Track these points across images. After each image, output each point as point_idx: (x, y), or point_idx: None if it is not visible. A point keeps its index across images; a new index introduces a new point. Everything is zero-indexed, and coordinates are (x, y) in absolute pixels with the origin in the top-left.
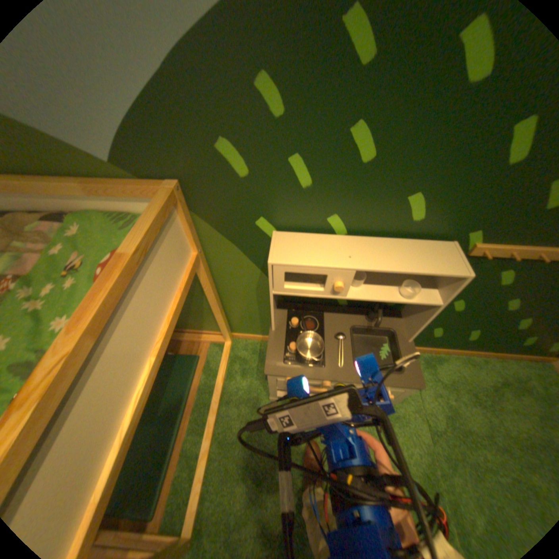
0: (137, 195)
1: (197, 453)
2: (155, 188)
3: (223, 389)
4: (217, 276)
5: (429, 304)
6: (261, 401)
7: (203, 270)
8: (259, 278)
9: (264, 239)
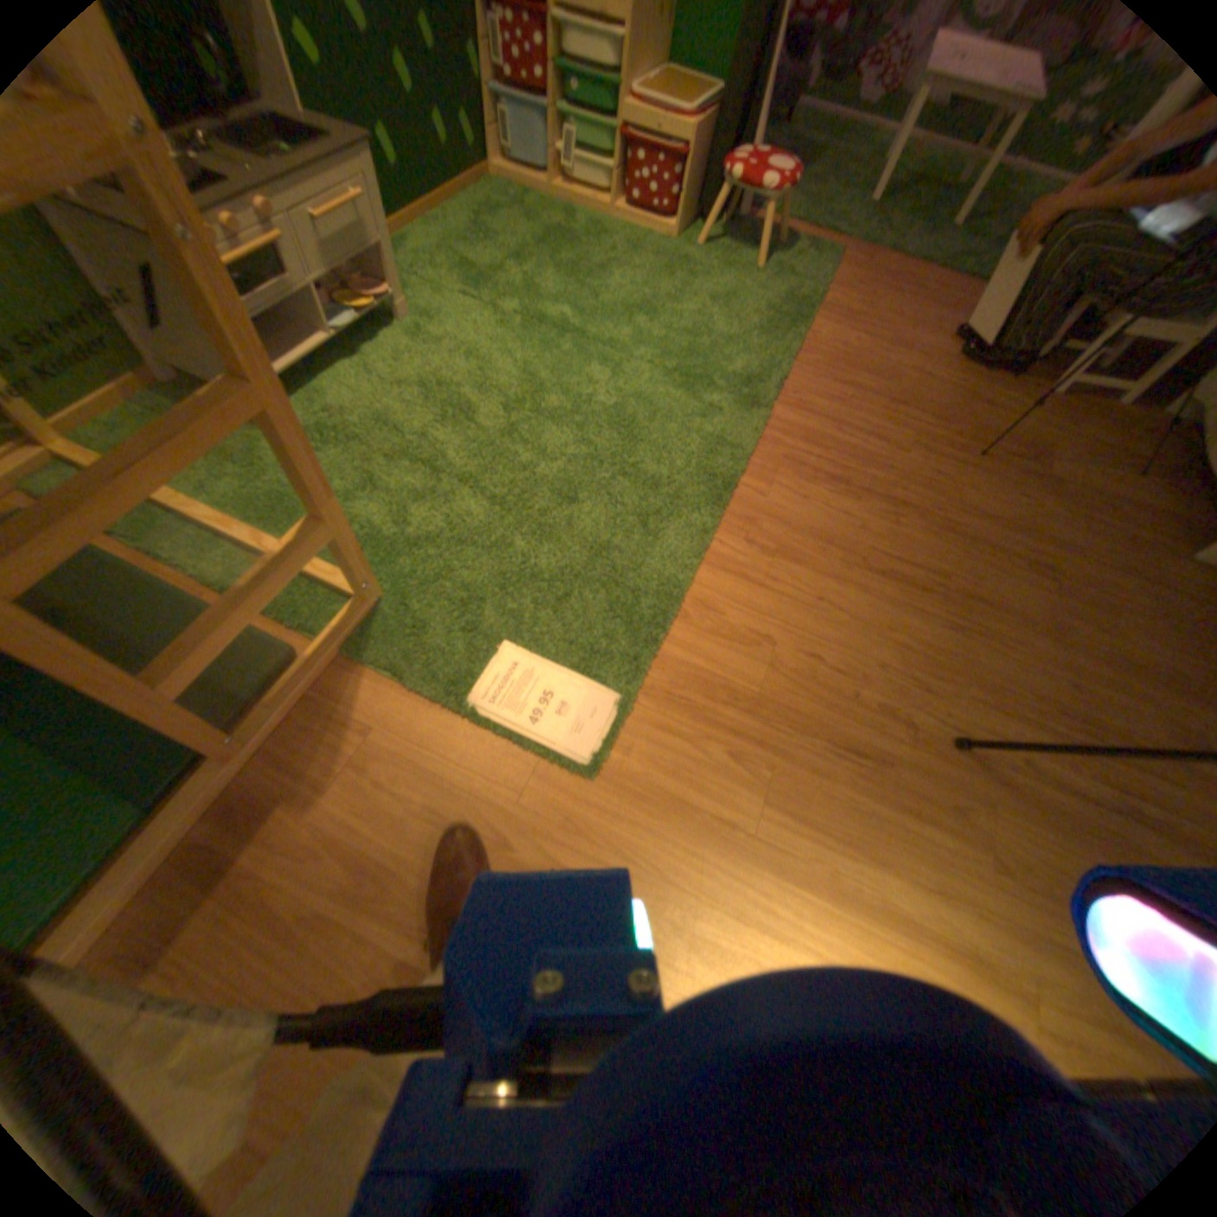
0: None
1: (235, 554)
2: None
3: None
4: None
5: None
6: (240, 437)
7: None
8: None
9: None
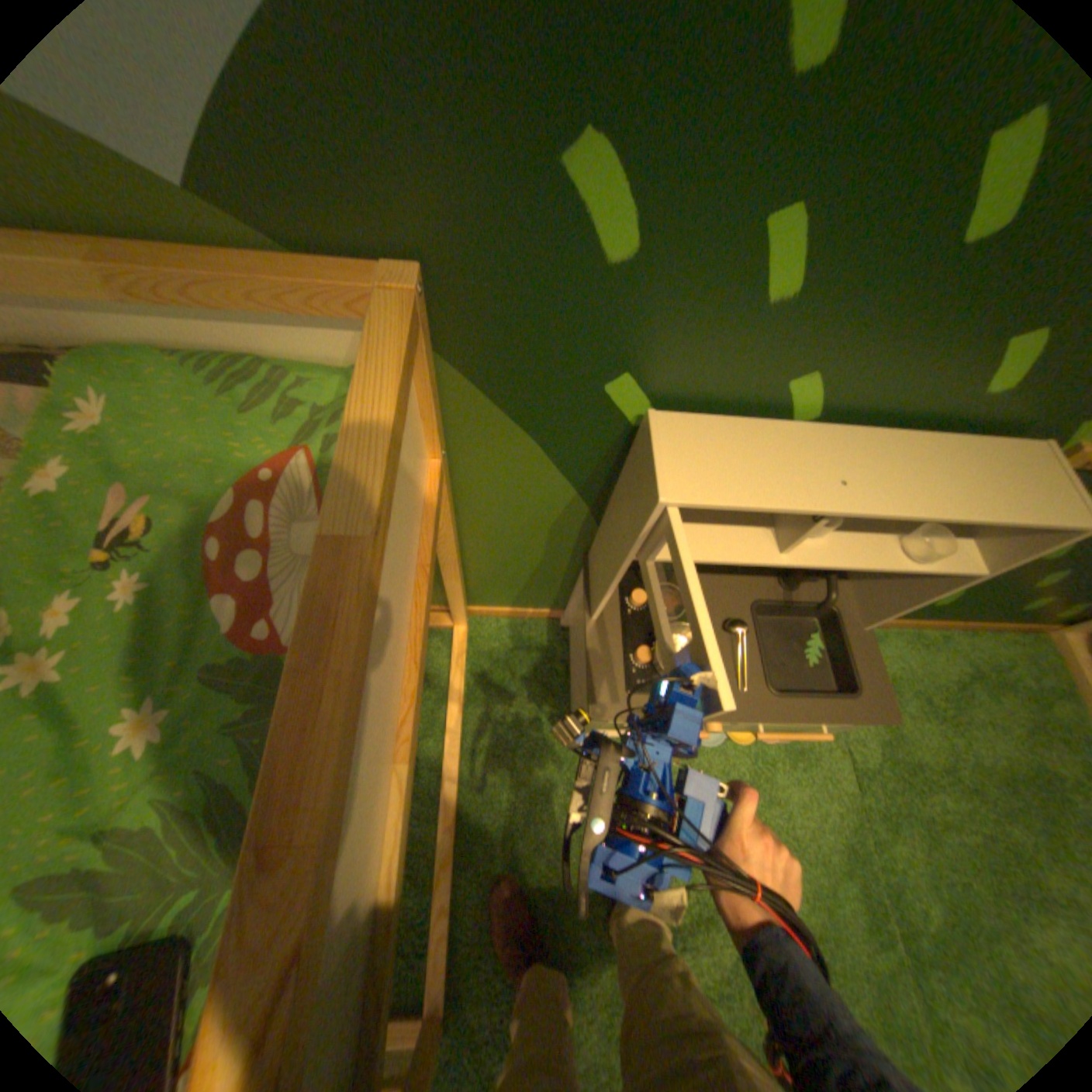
0: (295, 303)
1: (427, 858)
2: (358, 286)
3: (463, 725)
4: (465, 502)
5: (961, 574)
6: (543, 743)
7: (446, 495)
8: (567, 507)
9: (613, 424)
